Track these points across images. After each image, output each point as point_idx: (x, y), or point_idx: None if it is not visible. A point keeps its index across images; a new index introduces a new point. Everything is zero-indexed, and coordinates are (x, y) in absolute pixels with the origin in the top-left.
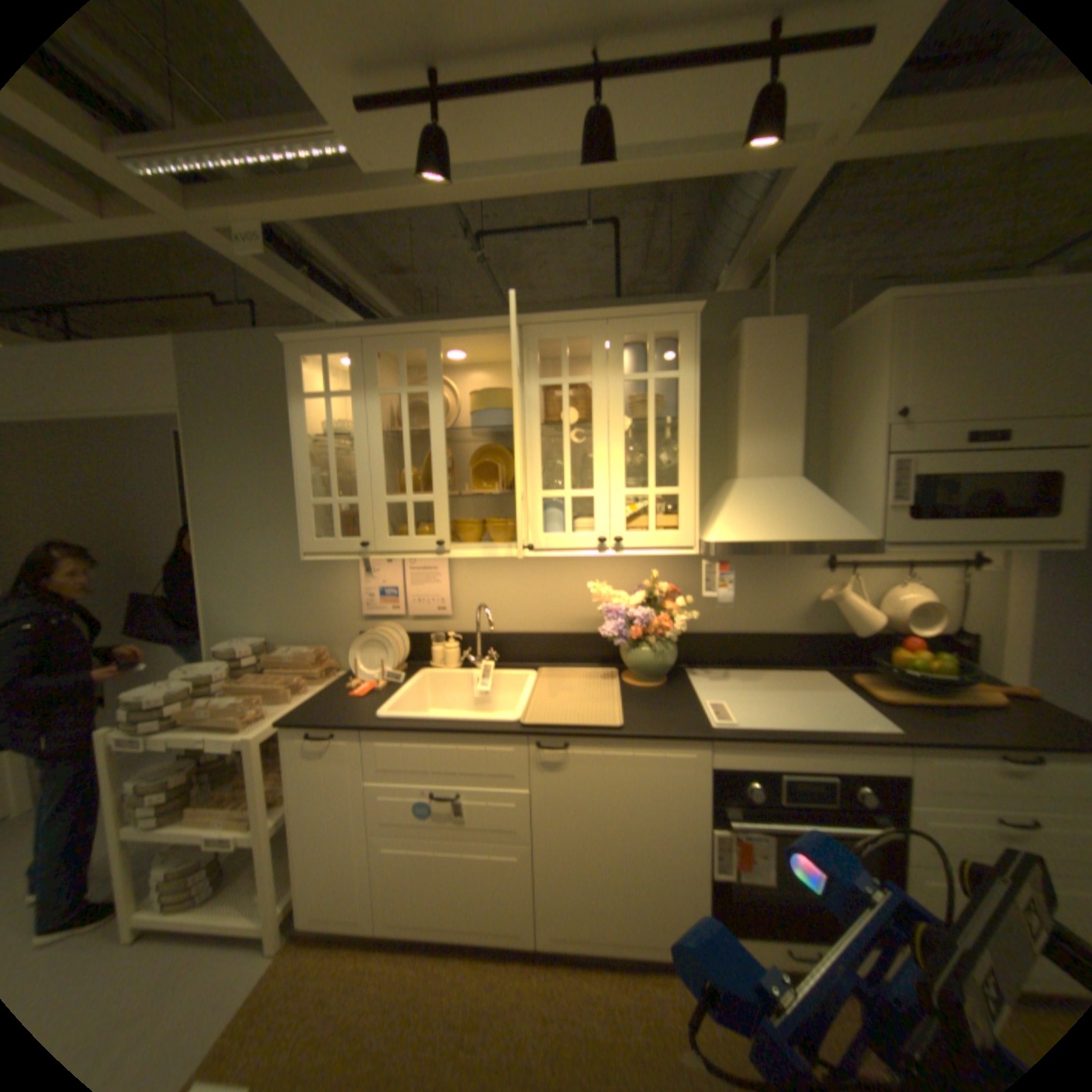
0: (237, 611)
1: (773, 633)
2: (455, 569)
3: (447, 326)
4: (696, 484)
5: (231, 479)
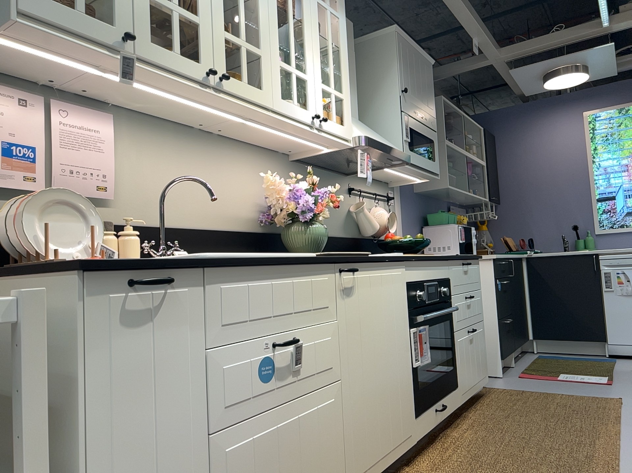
0: None
1: (334, 235)
2: (115, 140)
3: None
4: (350, 95)
5: None
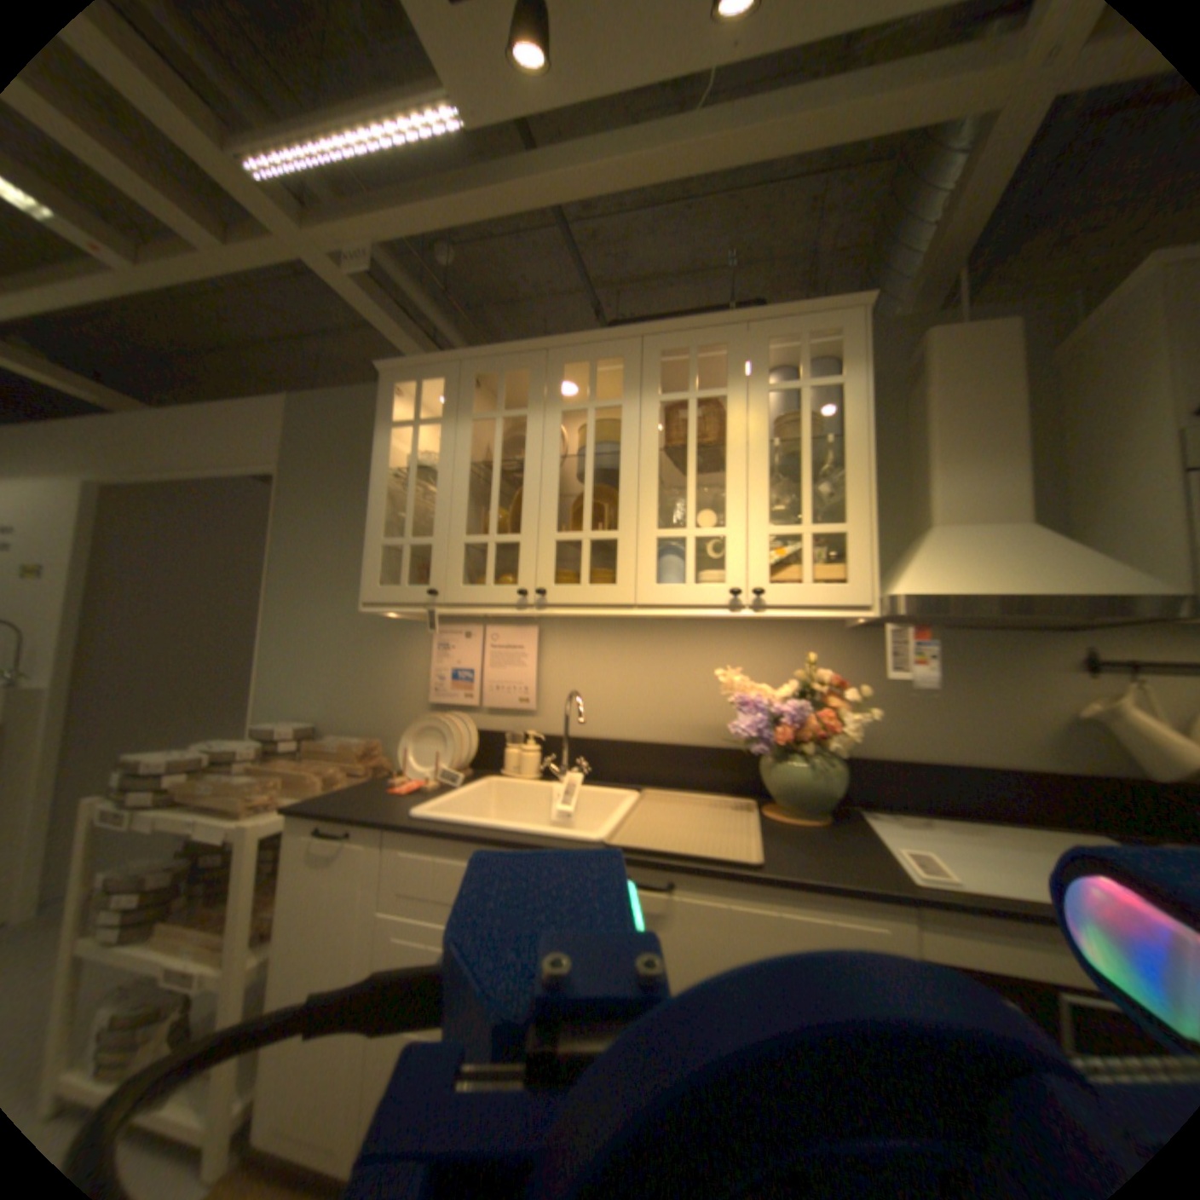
0: (295, 690)
1: (1002, 766)
2: (547, 650)
3: (557, 342)
4: (873, 516)
5: (317, 539)
